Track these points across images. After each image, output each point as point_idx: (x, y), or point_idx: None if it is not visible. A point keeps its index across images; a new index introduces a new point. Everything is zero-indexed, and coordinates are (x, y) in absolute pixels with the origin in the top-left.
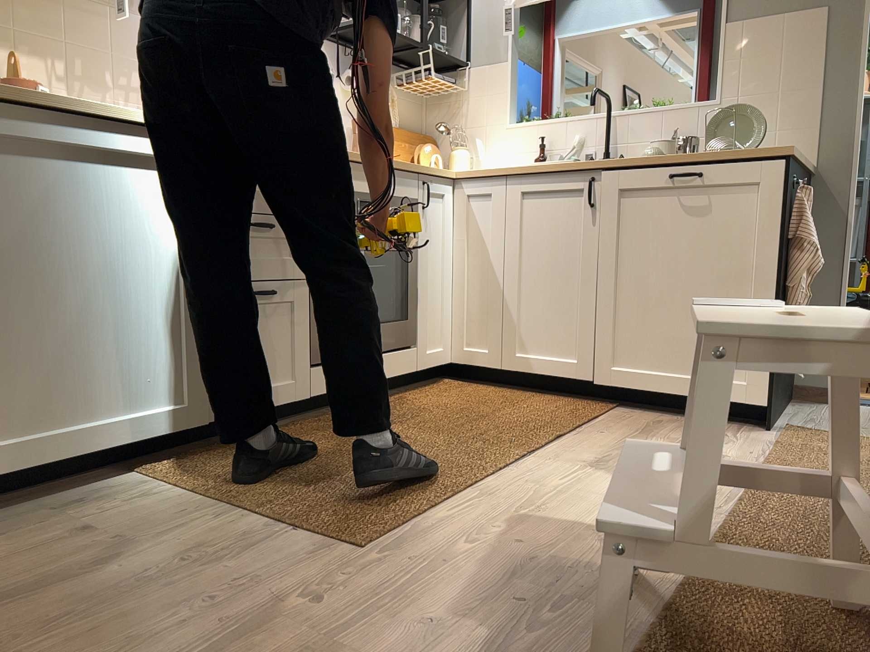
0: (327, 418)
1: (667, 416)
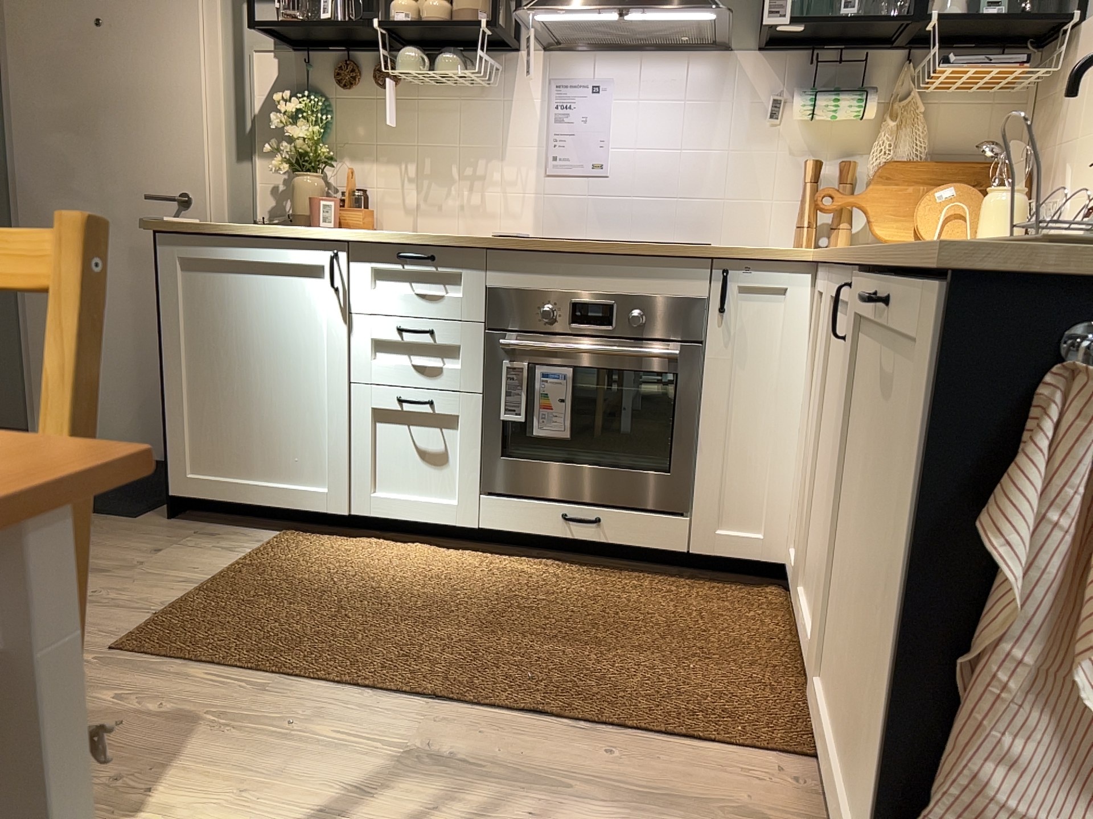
0: (503, 562)
1: None
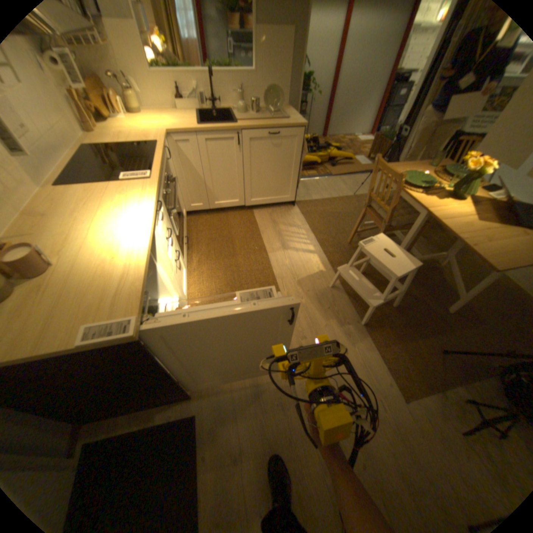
0: (189, 269)
1: (269, 211)
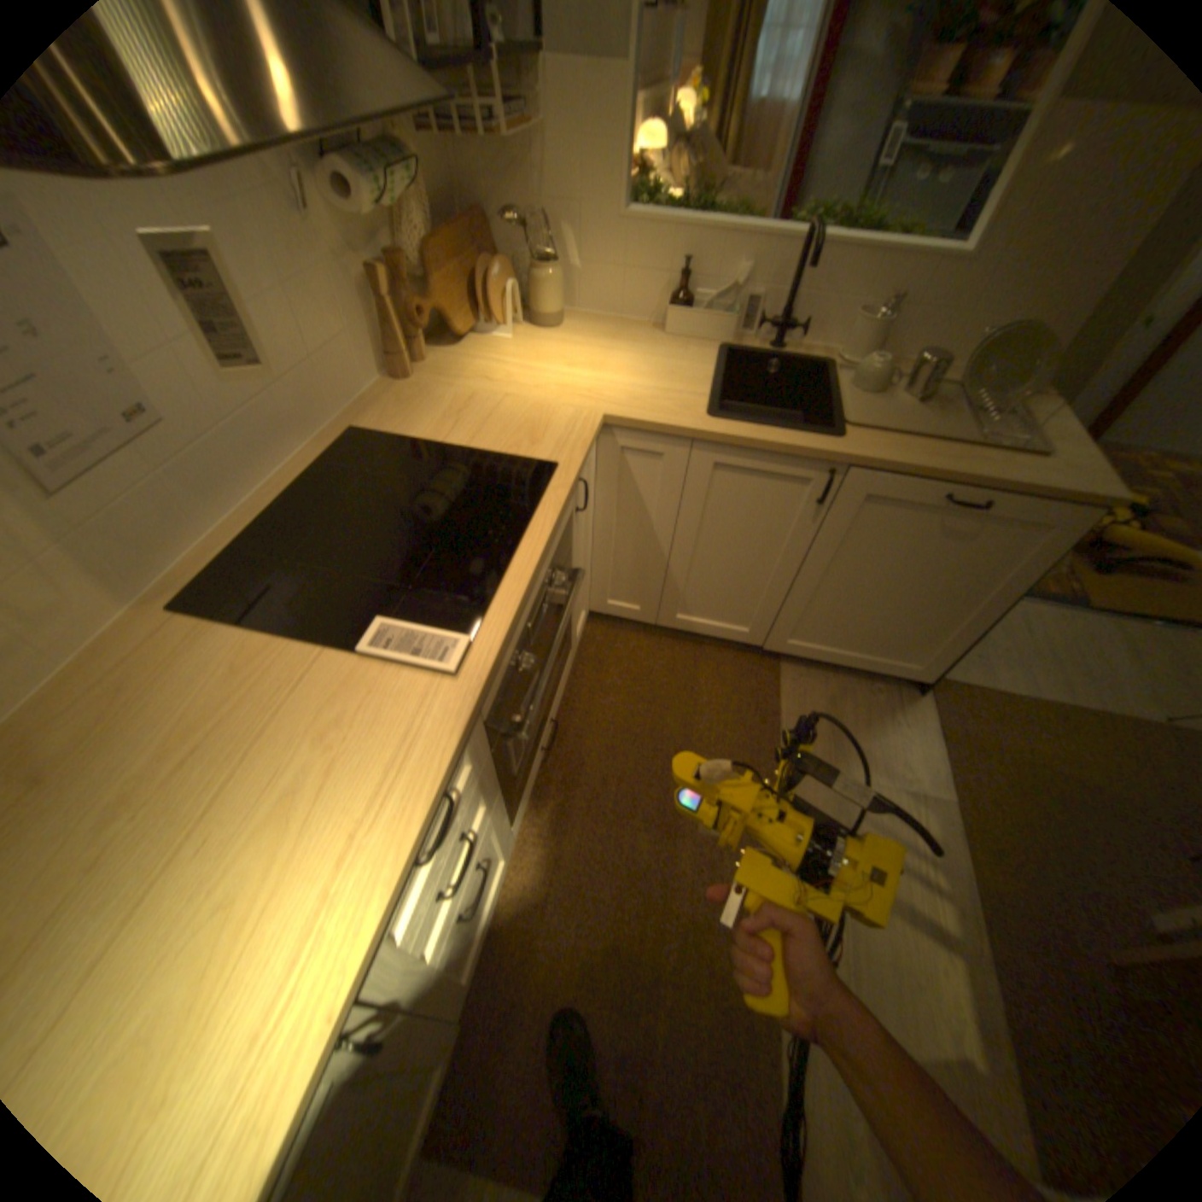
0: (524, 824)
1: (834, 683)
